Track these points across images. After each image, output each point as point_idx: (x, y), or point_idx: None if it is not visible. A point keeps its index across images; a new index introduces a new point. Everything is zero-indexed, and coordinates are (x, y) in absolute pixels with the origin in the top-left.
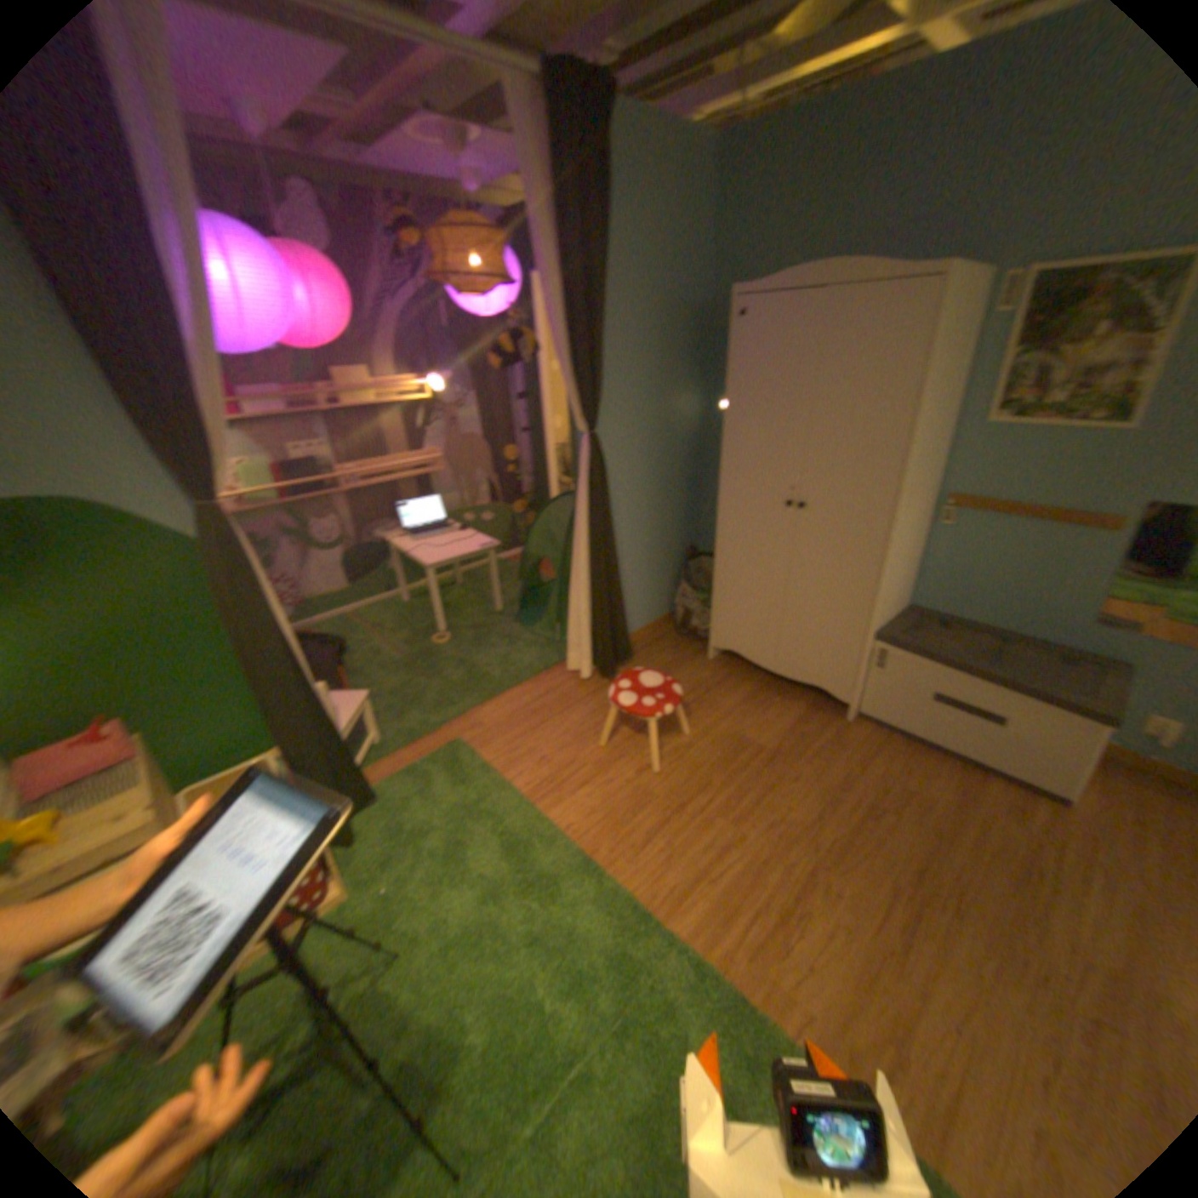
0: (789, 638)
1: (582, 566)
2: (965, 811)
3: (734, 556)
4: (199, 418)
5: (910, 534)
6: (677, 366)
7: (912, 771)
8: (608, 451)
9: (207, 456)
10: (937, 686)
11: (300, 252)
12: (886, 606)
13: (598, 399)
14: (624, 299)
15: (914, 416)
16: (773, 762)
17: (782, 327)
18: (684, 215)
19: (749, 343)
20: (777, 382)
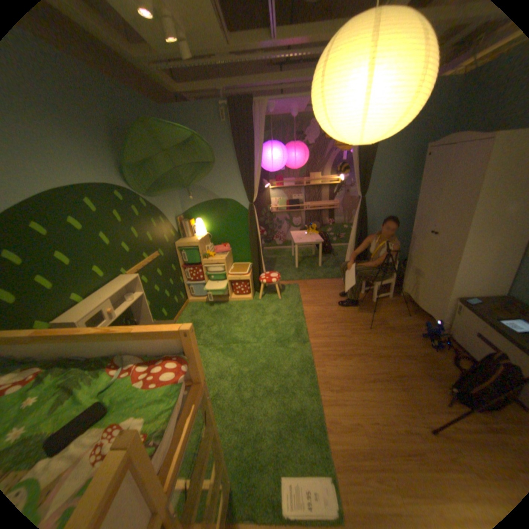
0: (427, 293)
1: (352, 243)
2: (454, 379)
3: (414, 253)
4: (254, 186)
5: (490, 256)
6: (421, 174)
7: (447, 359)
8: (375, 204)
9: (253, 194)
10: (476, 328)
11: (297, 144)
12: (468, 287)
13: (366, 186)
14: (392, 150)
15: (475, 199)
16: (387, 329)
17: (440, 160)
18: (434, 113)
19: (430, 166)
20: (436, 182)
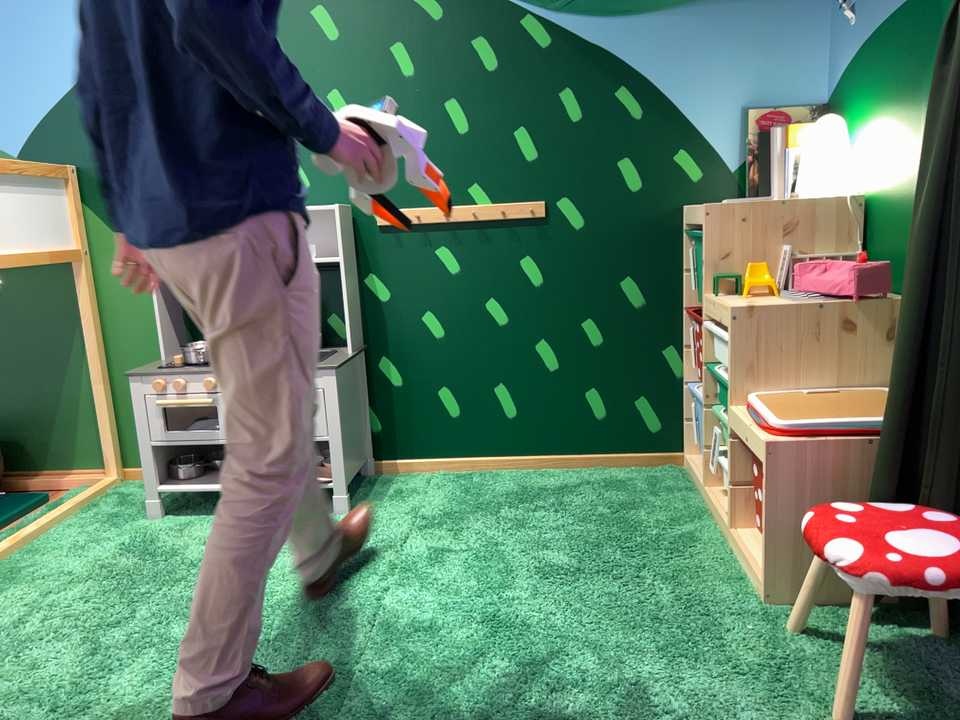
0: None
1: None
2: None
3: None
4: None
5: None
6: None
7: None
8: None
9: None
10: None
11: None
12: None
13: None
14: None
15: None
16: None
17: None
18: None
19: None
20: None
